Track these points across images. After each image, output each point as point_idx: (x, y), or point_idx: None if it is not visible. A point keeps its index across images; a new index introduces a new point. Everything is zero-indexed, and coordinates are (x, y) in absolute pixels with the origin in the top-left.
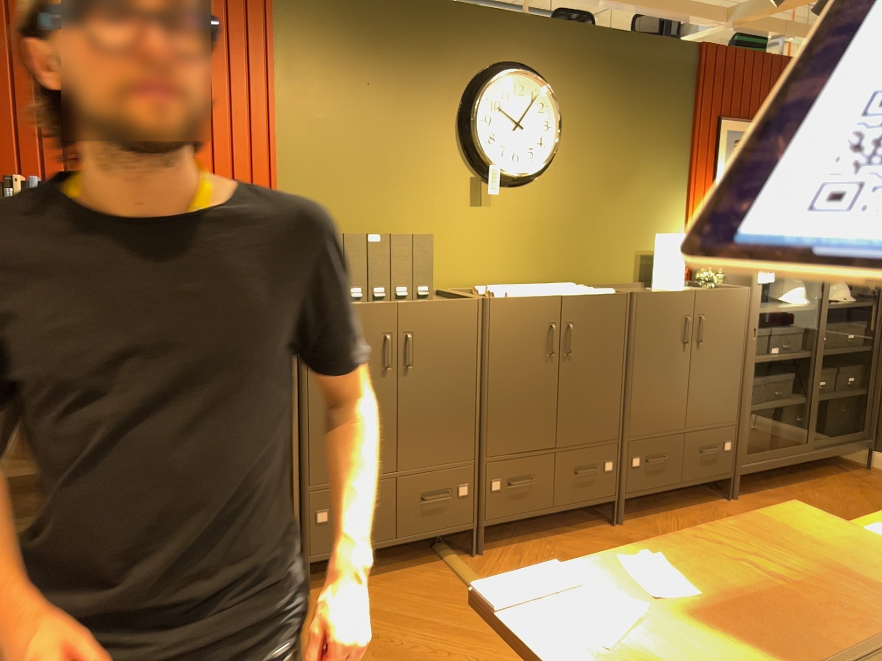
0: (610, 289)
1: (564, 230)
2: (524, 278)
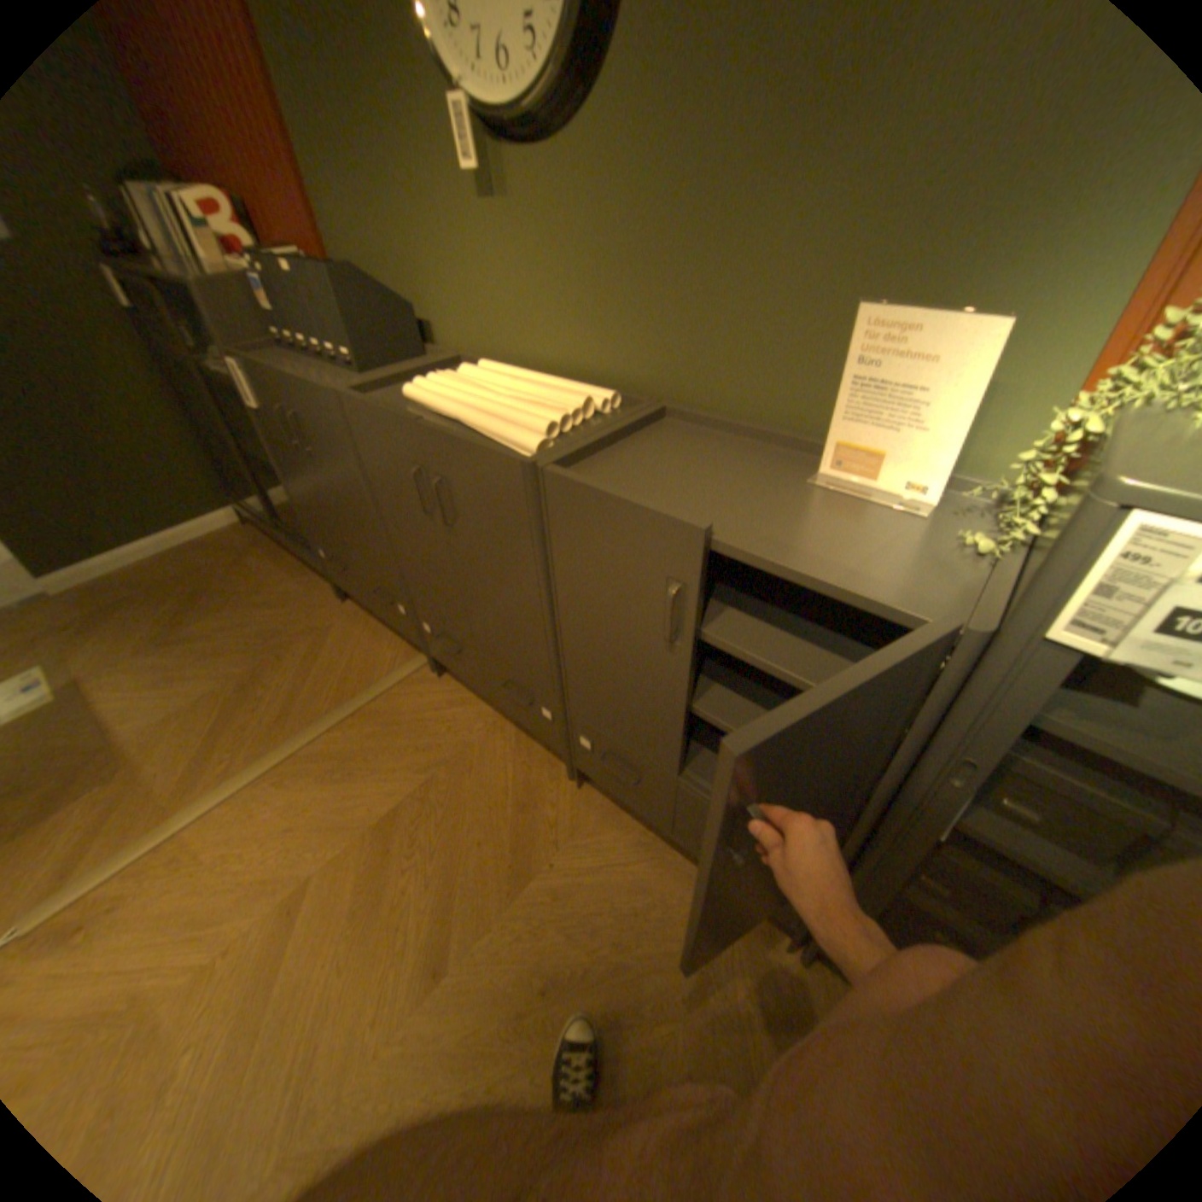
0: (536, 439)
1: (648, 263)
2: (577, 364)
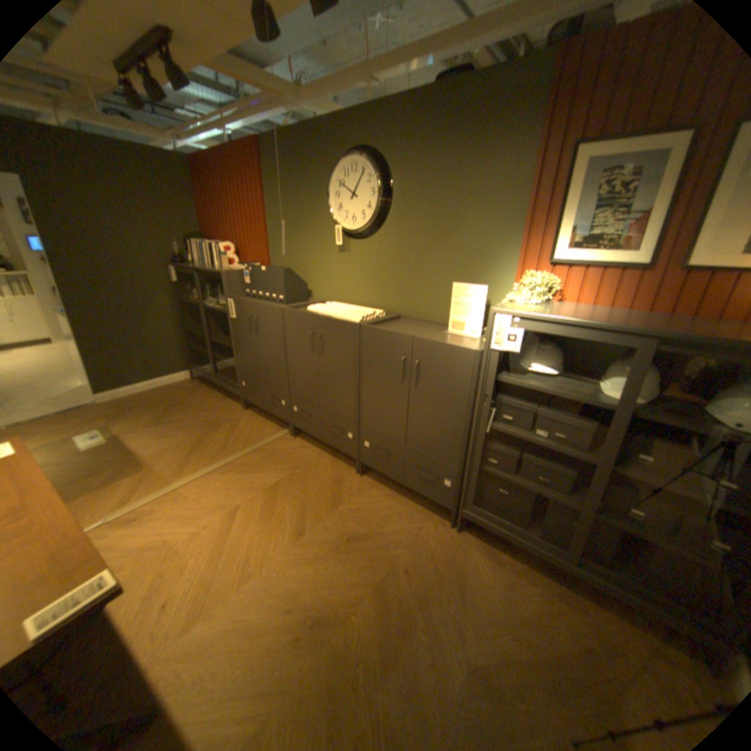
0: (359, 319)
1: (395, 273)
2: (369, 303)
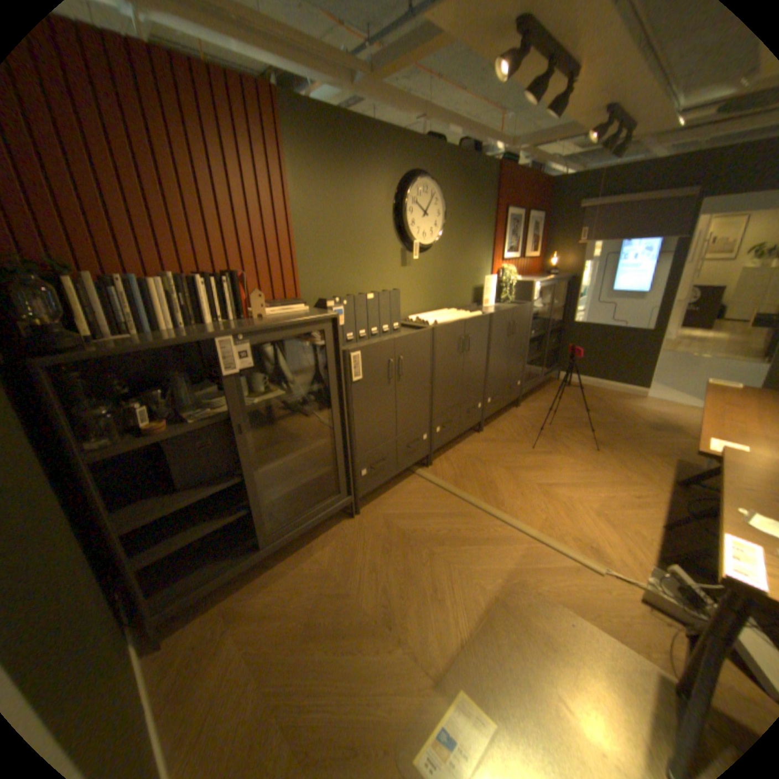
0: (479, 312)
1: (443, 278)
2: (426, 309)
